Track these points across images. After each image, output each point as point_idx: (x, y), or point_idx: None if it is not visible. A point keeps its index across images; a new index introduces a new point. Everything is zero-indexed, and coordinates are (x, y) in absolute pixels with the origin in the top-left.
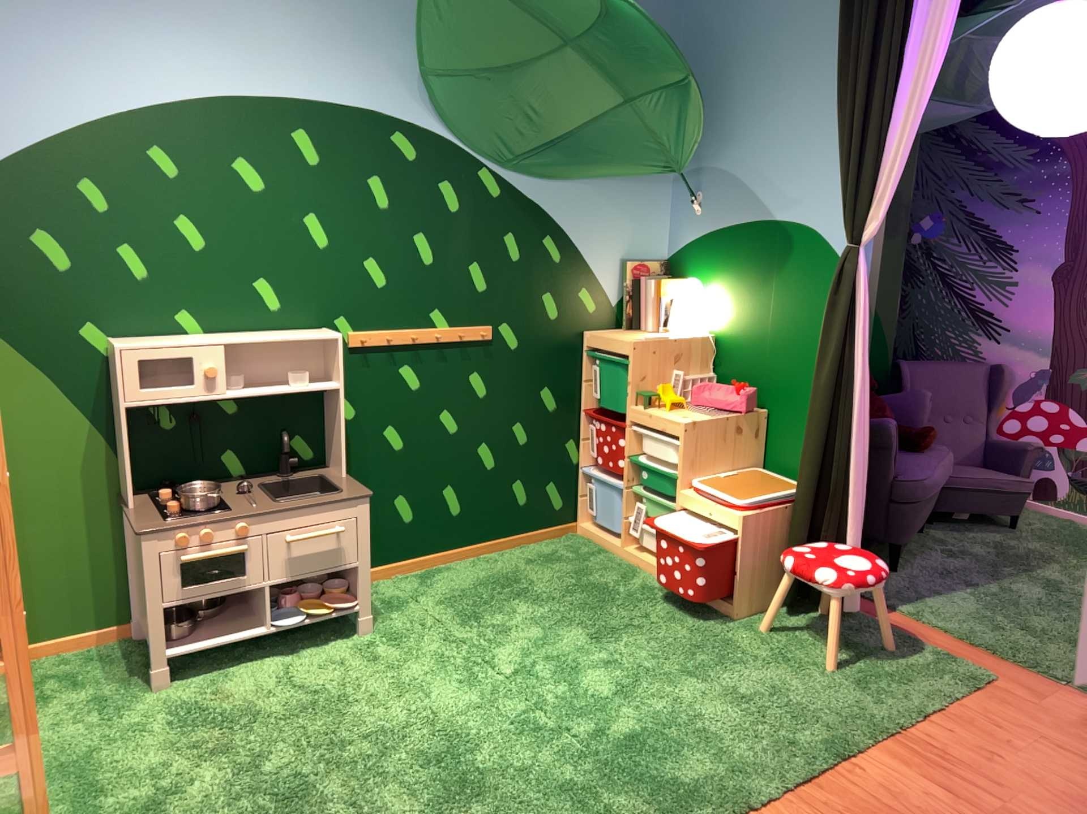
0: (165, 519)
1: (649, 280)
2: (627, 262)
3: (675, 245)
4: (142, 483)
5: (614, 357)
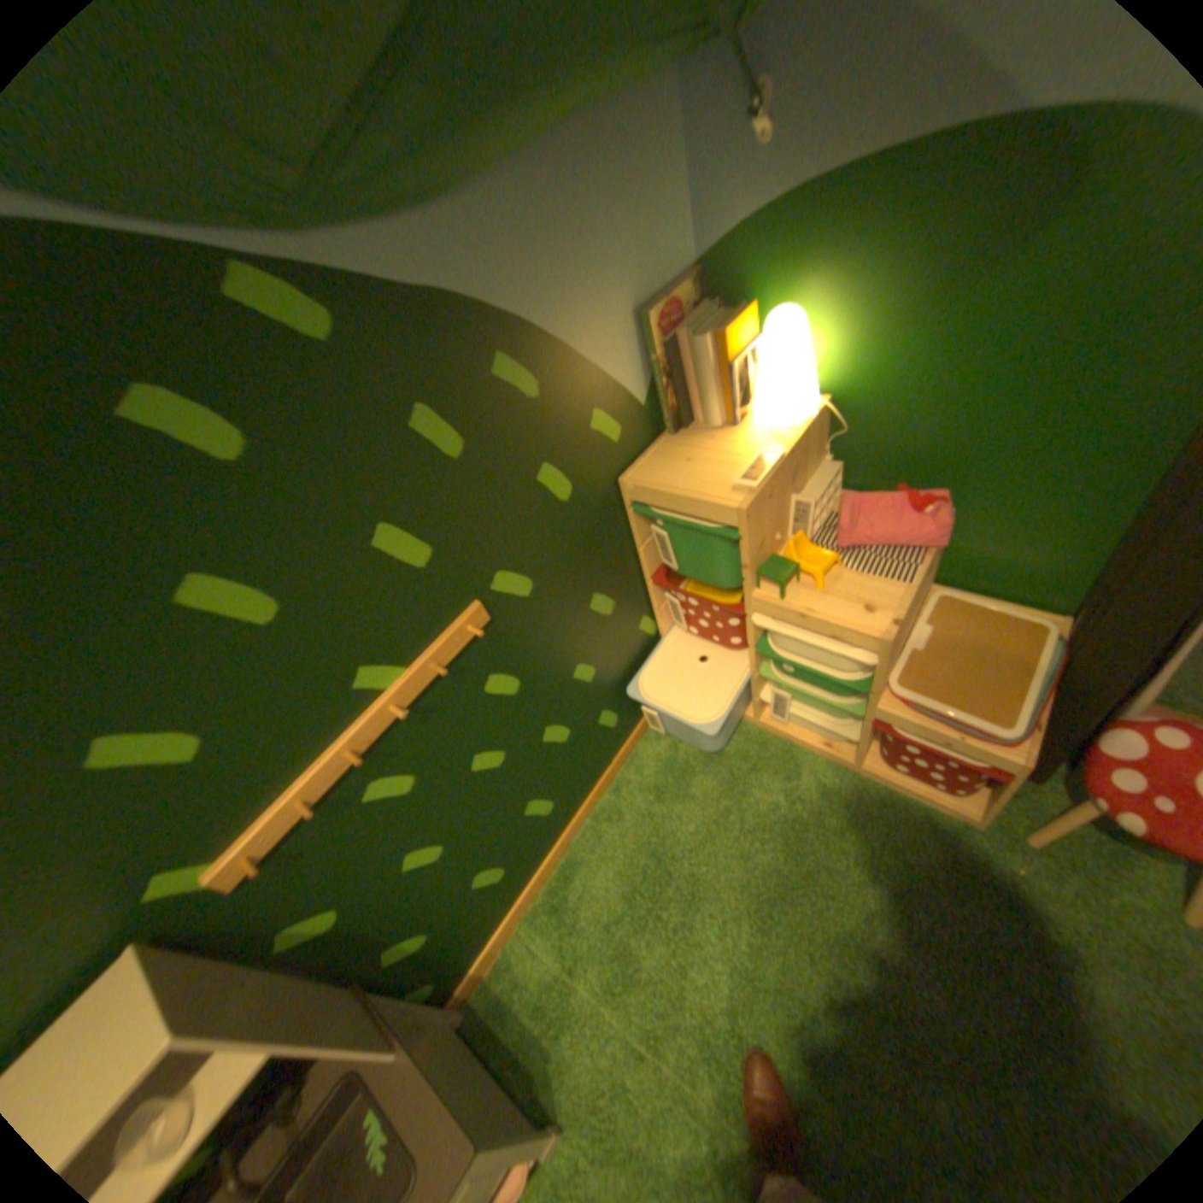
0: None
1: (693, 335)
2: (648, 315)
3: (711, 232)
4: None
5: (692, 516)
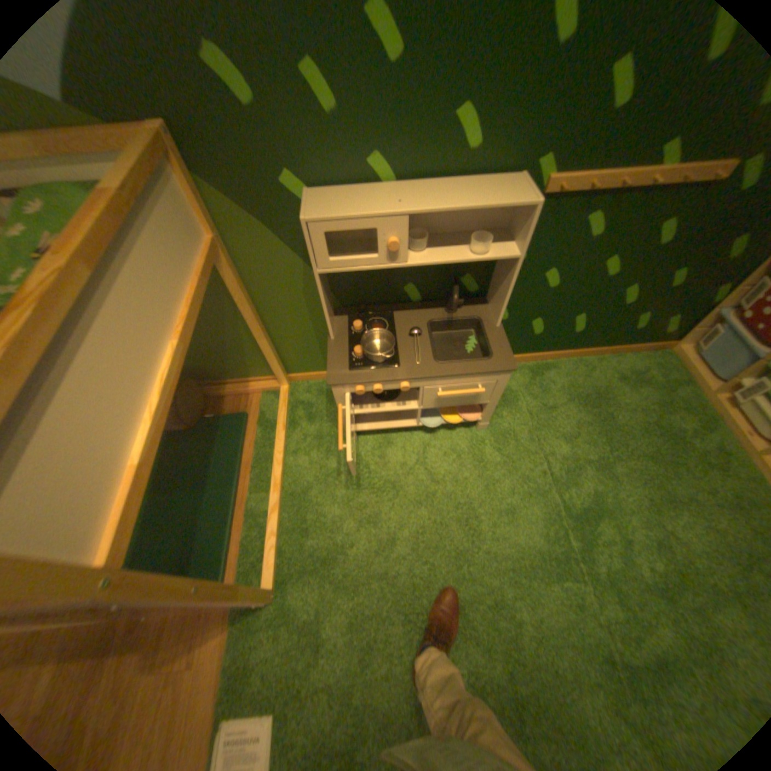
0: (351, 363)
1: None
2: None
3: None
4: (345, 303)
5: None
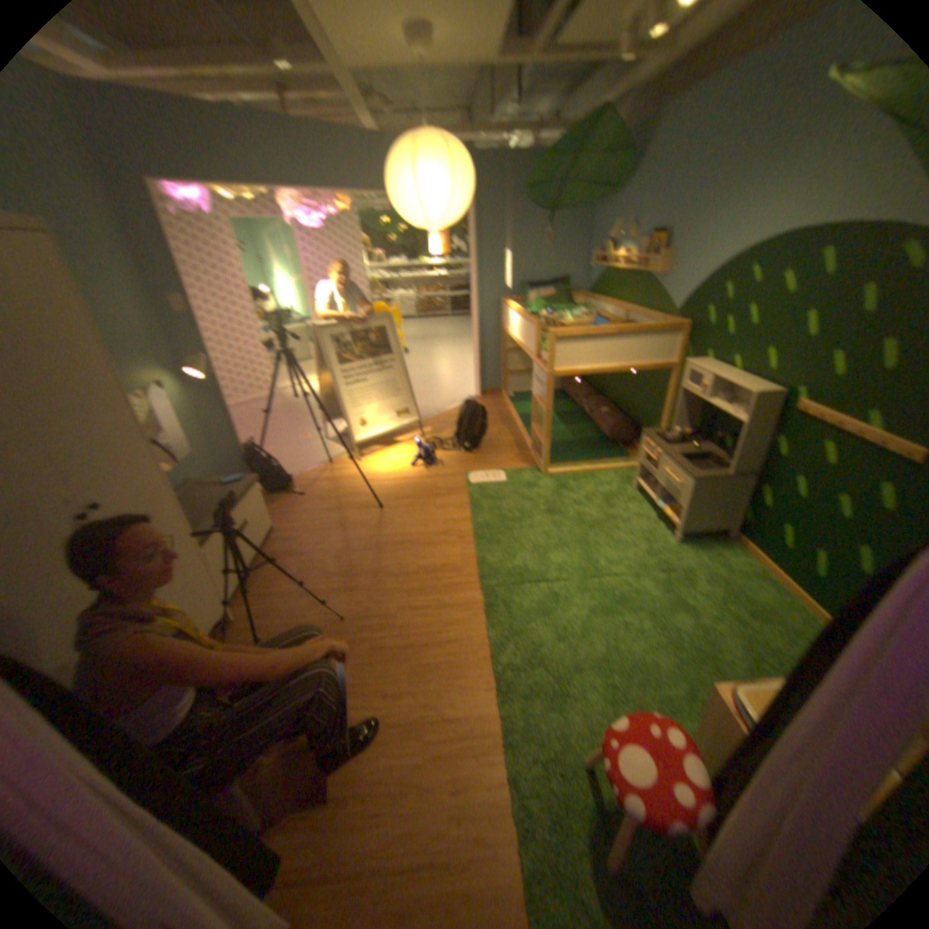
0: (660, 436)
1: None
2: None
3: None
4: (701, 428)
5: None
